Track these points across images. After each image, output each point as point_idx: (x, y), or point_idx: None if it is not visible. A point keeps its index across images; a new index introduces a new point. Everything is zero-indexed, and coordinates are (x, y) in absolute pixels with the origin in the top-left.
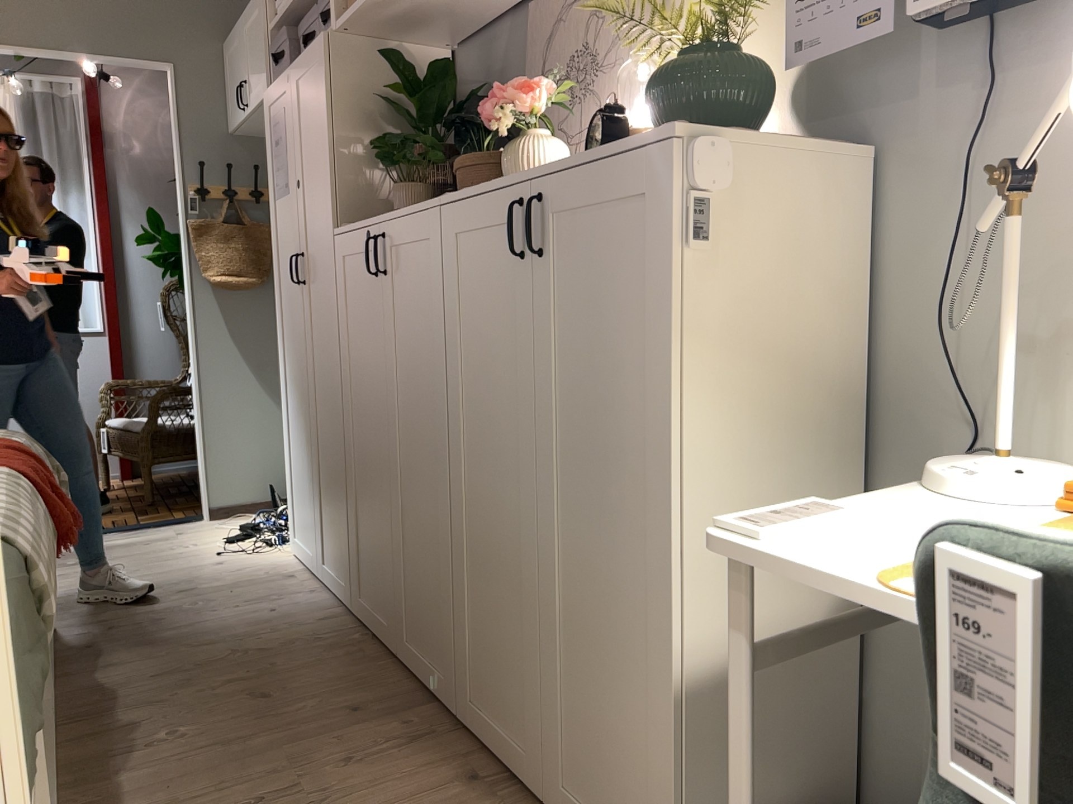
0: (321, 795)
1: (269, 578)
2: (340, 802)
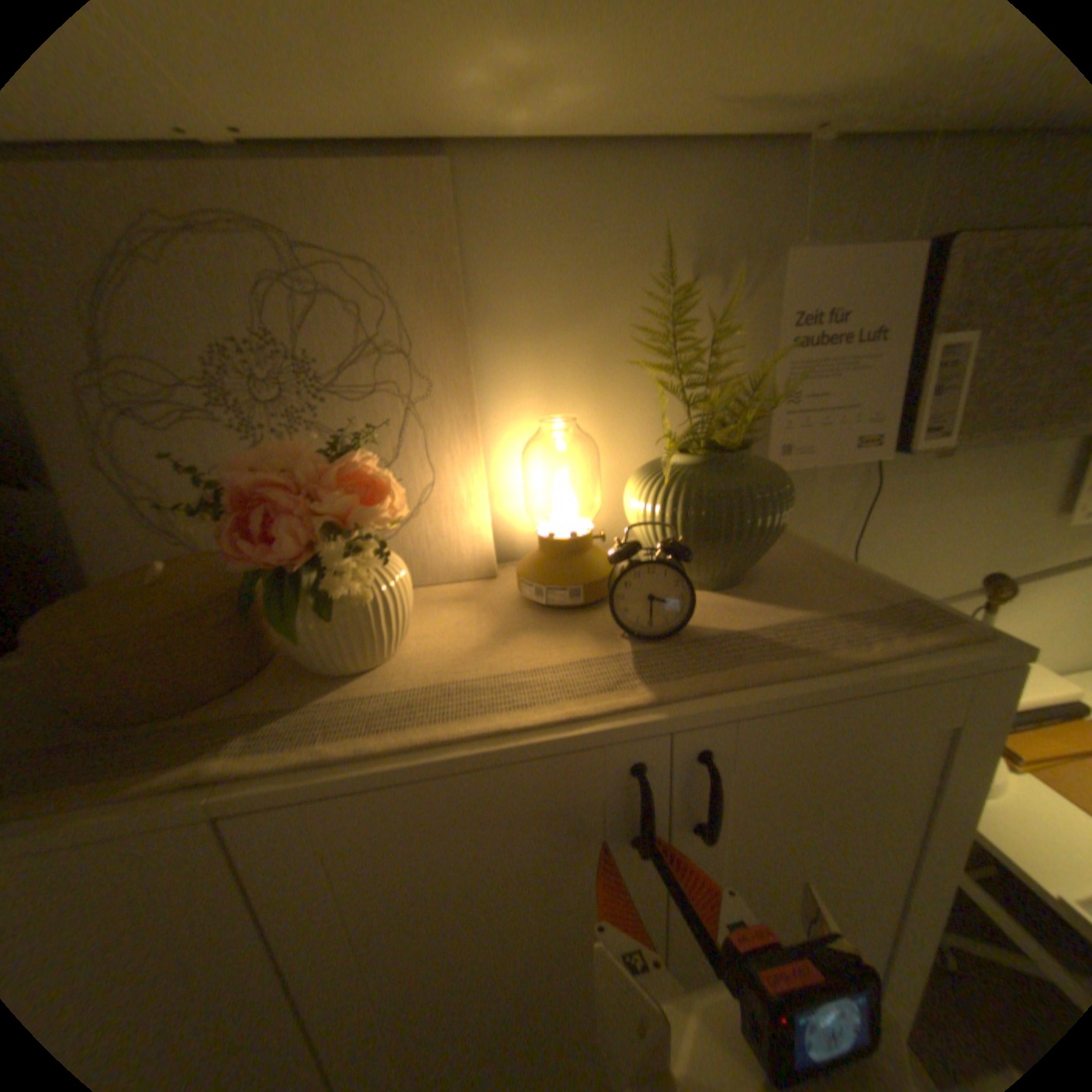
0: None
1: None
2: None
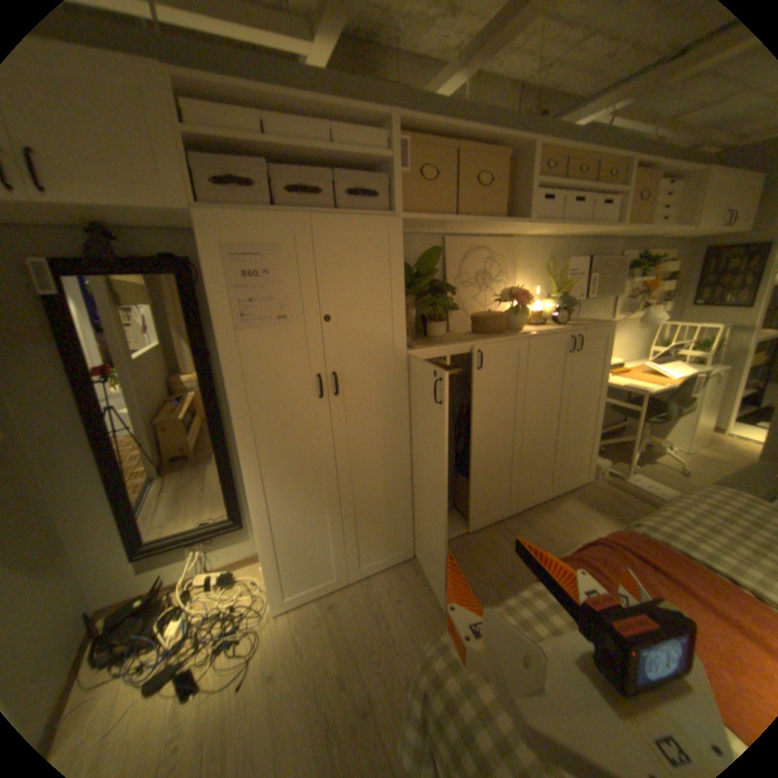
0: (570, 544)
1: (328, 620)
2: (571, 539)
